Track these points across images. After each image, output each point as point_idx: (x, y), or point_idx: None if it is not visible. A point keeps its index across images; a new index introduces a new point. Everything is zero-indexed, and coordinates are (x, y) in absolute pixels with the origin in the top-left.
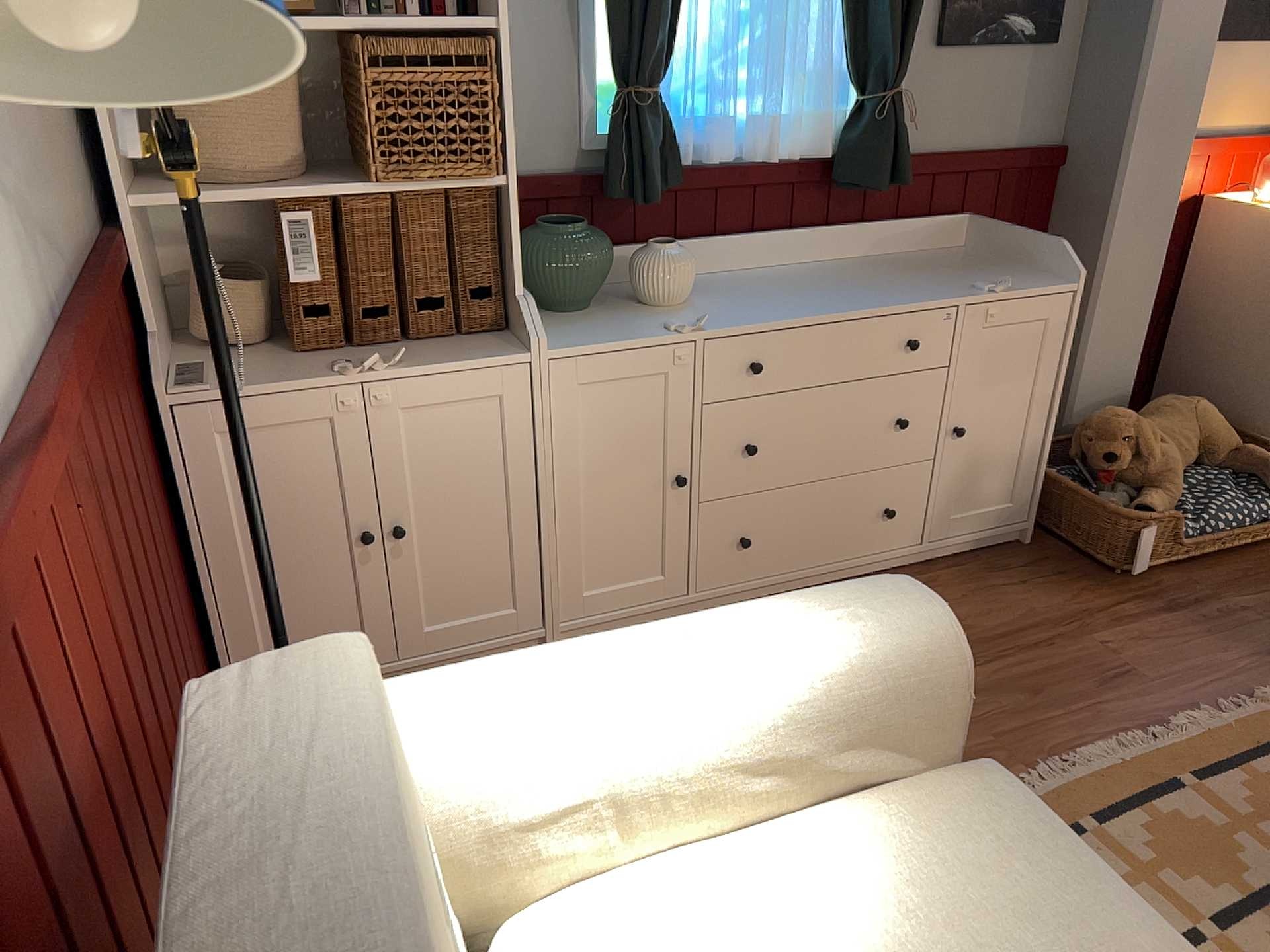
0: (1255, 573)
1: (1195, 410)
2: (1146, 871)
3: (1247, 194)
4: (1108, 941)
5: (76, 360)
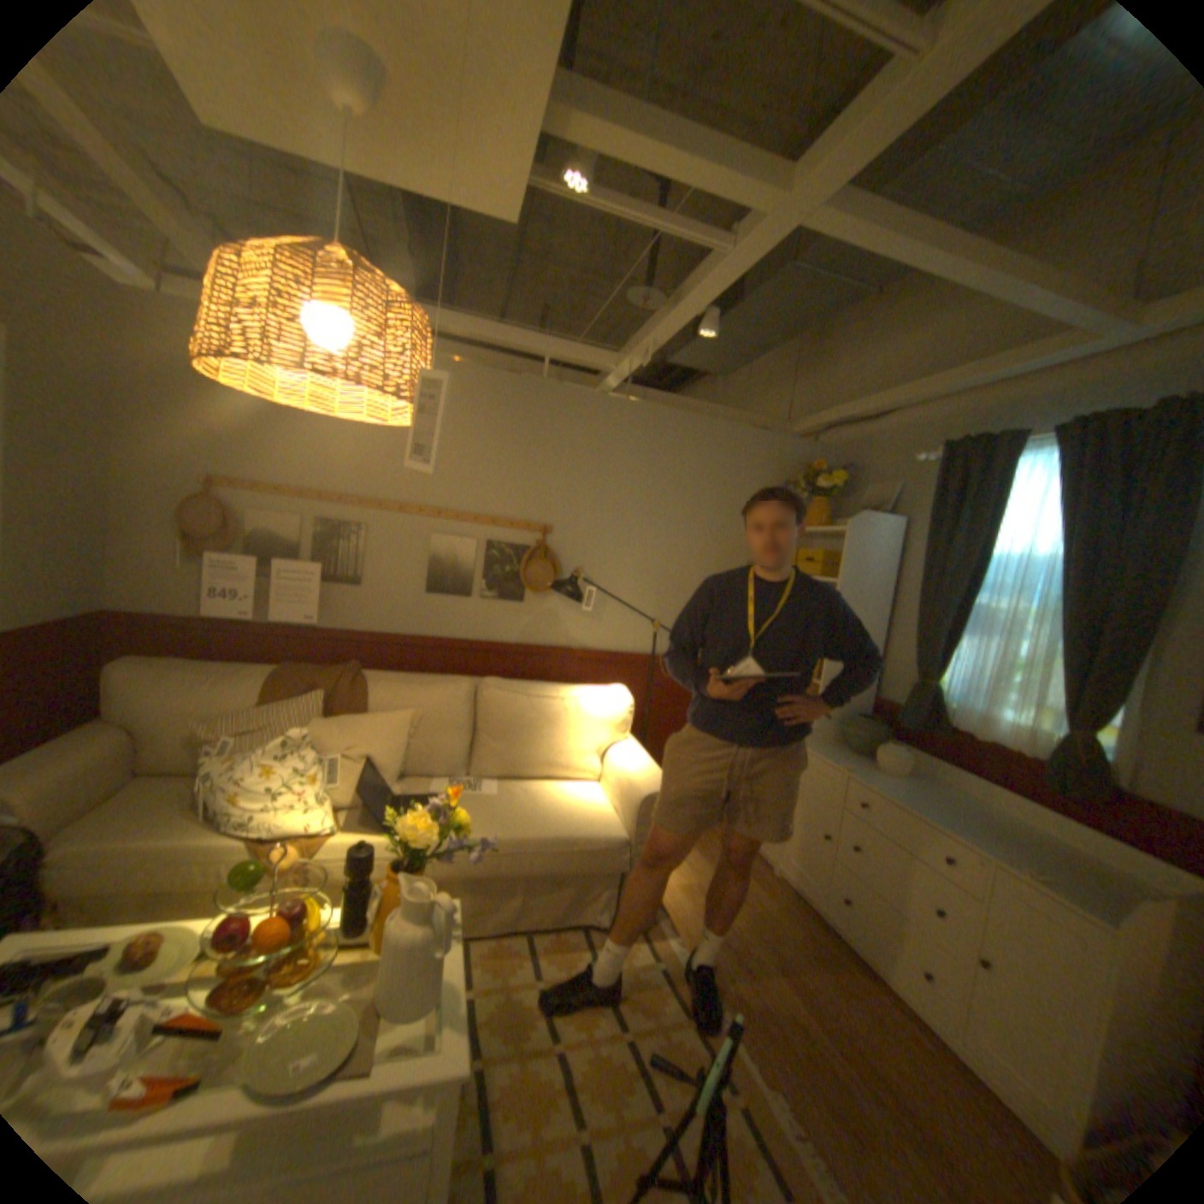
0: None
1: None
2: (667, 1038)
3: None
4: (558, 829)
5: (658, 661)
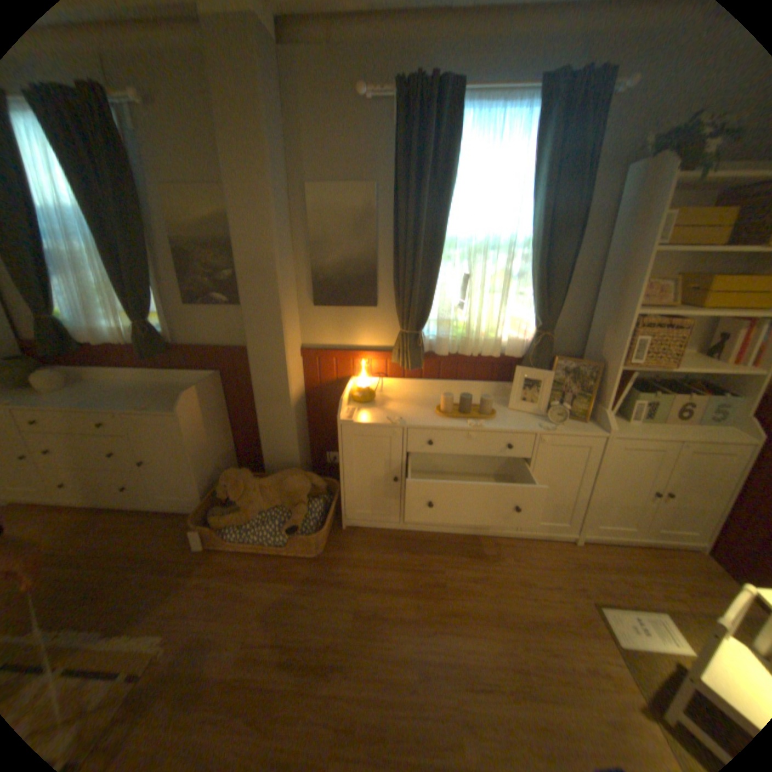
0: (251, 572)
1: (285, 481)
2: None
3: (371, 380)
4: None
5: None
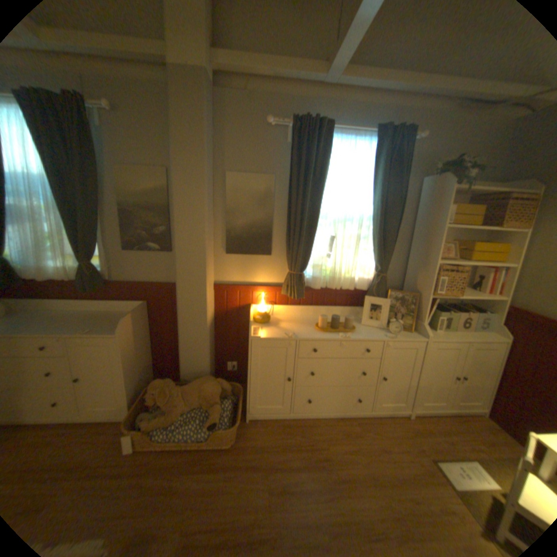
0: (177, 467)
1: (202, 386)
2: None
3: (265, 306)
4: None
5: None
